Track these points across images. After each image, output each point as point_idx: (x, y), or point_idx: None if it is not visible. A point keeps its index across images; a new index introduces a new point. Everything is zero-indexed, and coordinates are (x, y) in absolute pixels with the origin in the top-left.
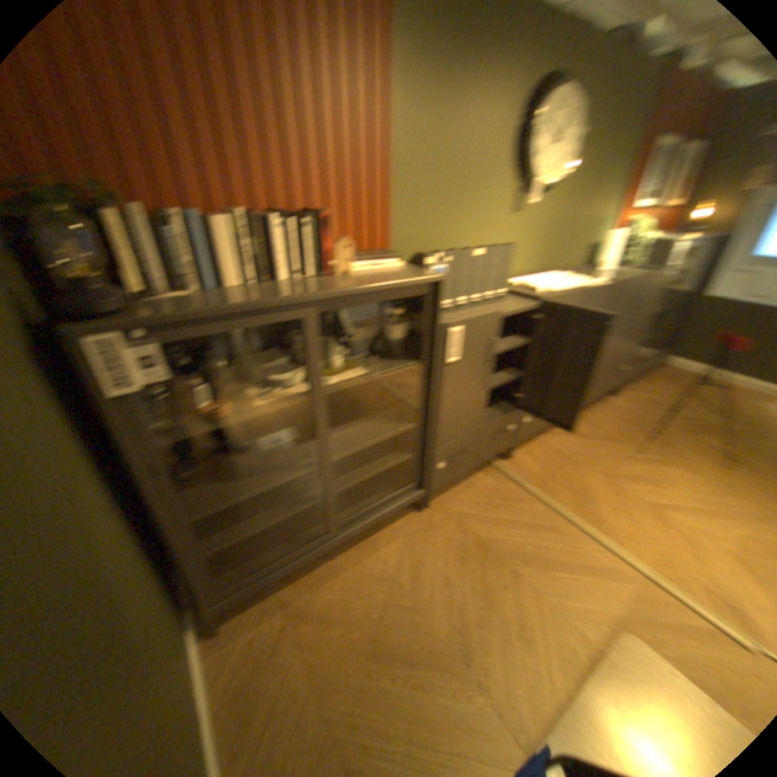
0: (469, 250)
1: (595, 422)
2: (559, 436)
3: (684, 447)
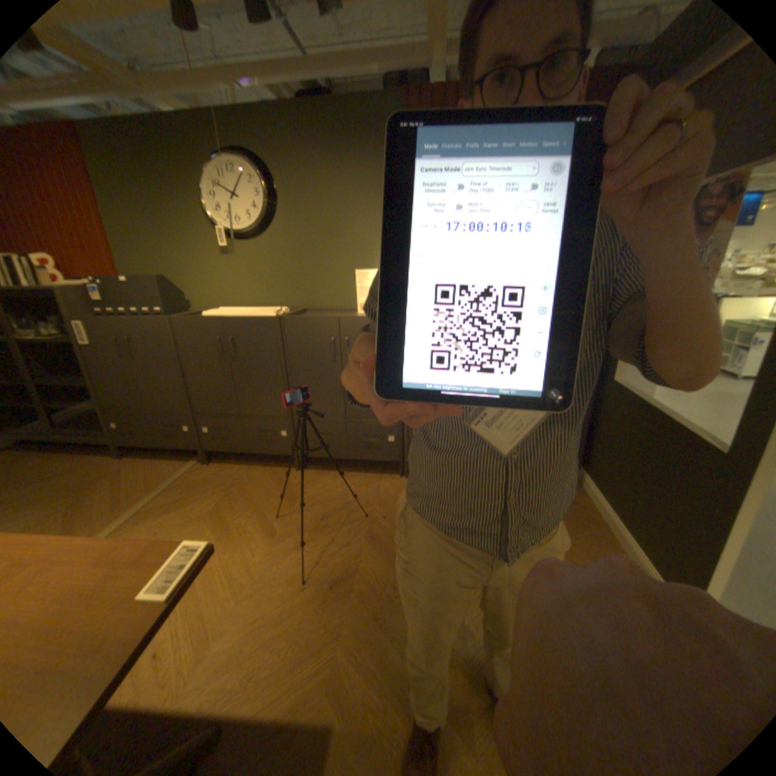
0: (111, 275)
1: (321, 479)
2: (268, 471)
3: (327, 540)
